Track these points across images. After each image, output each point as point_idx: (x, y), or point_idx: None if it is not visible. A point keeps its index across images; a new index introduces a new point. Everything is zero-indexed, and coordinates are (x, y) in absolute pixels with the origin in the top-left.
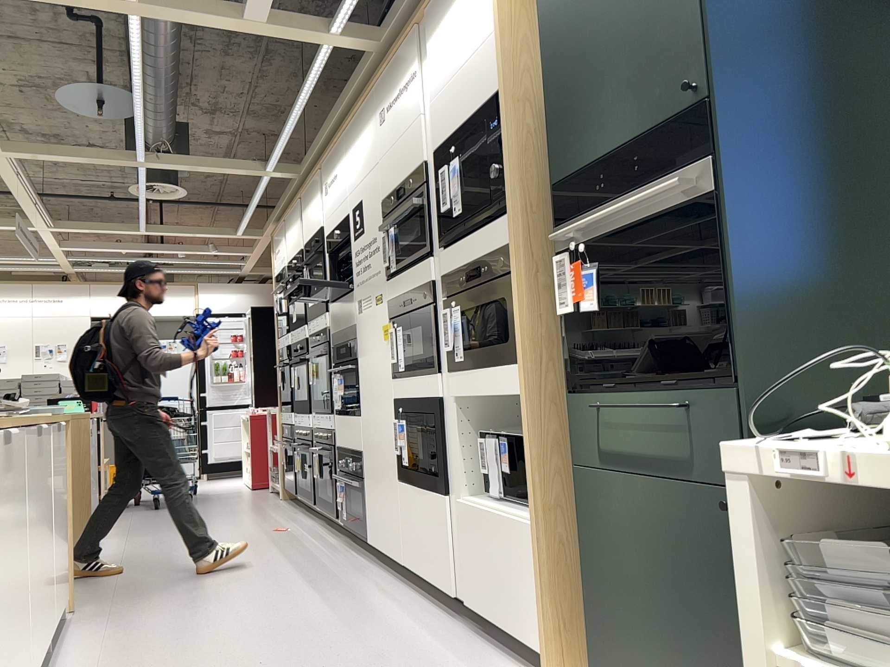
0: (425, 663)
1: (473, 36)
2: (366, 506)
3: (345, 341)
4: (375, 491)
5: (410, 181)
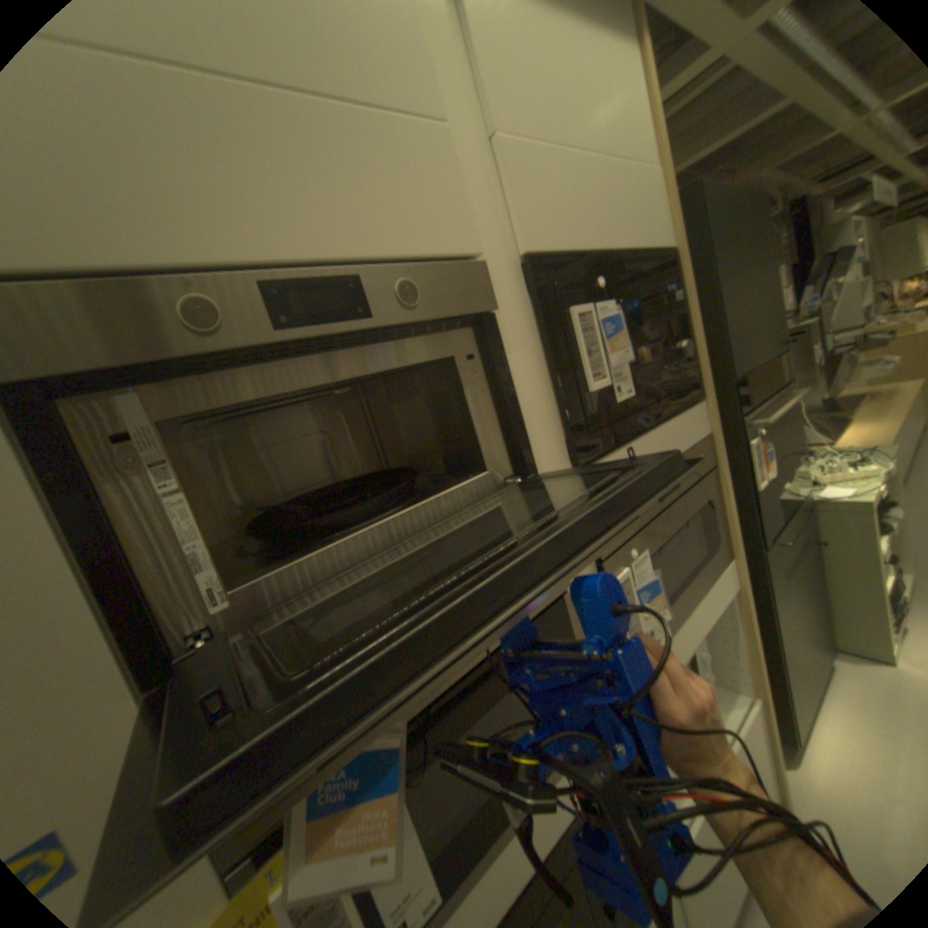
0: None
1: (614, 127)
2: None
3: None
4: None
5: (405, 288)
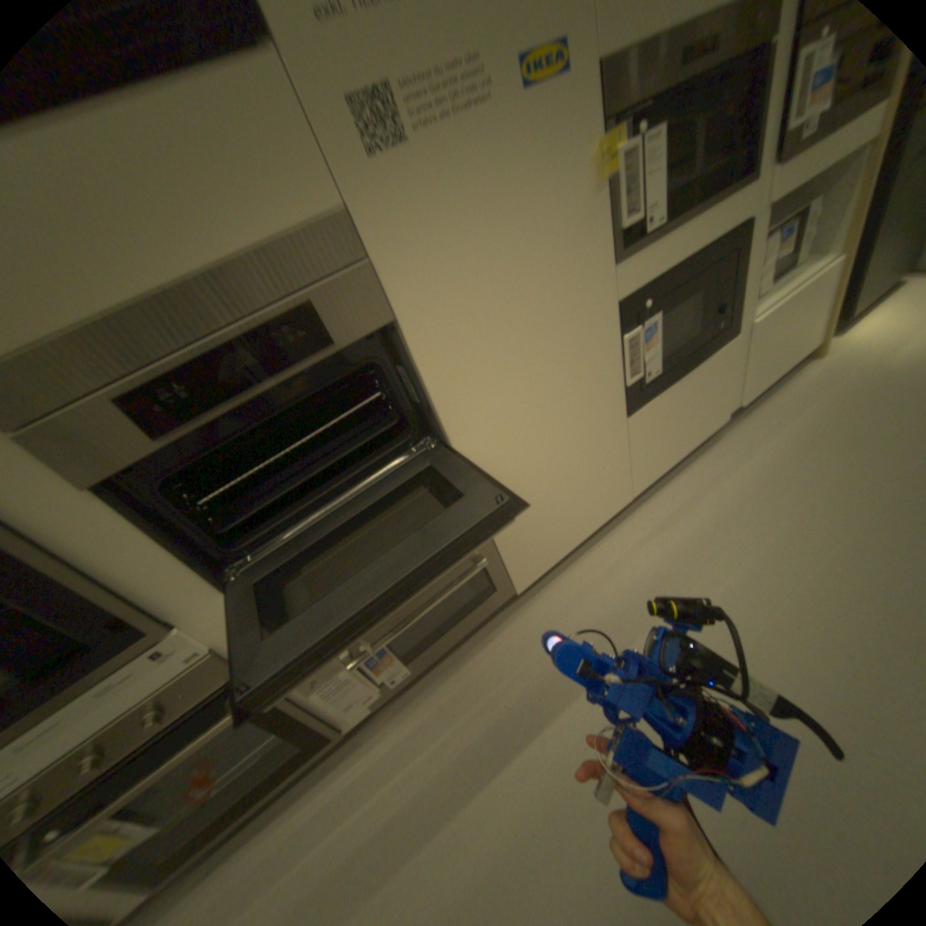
0: (828, 423)
1: None
2: (504, 560)
3: (239, 318)
4: (540, 507)
5: None
